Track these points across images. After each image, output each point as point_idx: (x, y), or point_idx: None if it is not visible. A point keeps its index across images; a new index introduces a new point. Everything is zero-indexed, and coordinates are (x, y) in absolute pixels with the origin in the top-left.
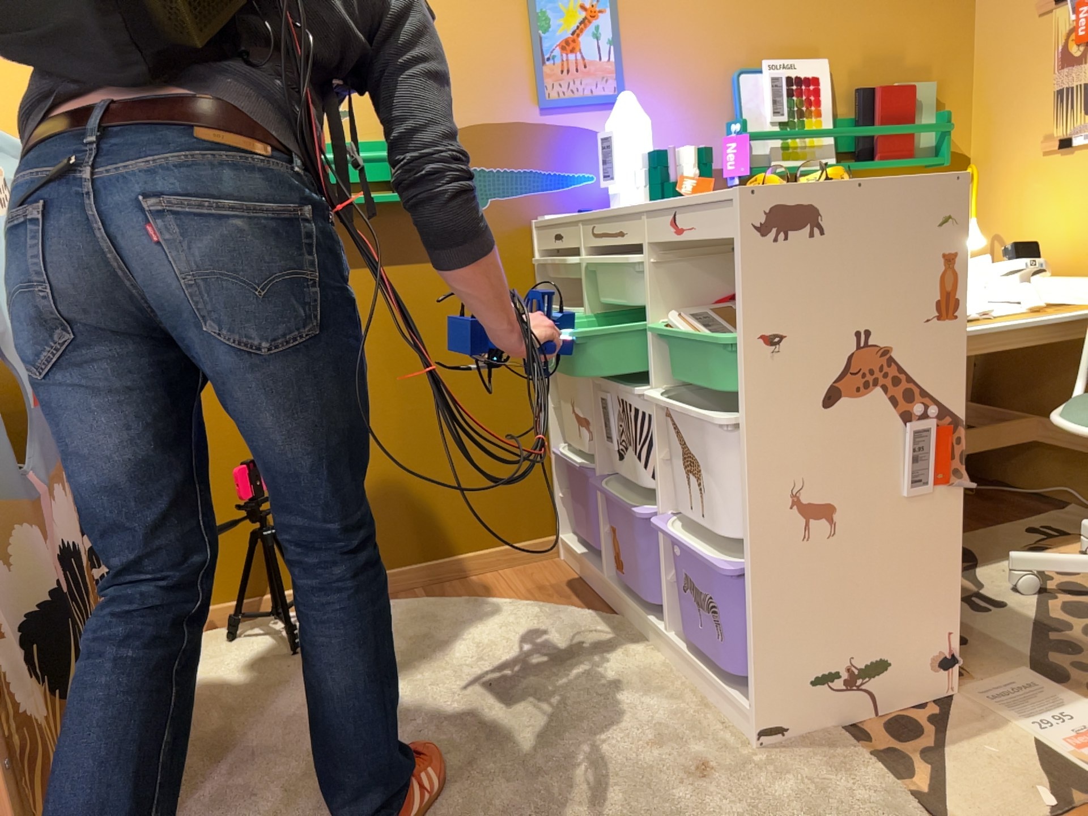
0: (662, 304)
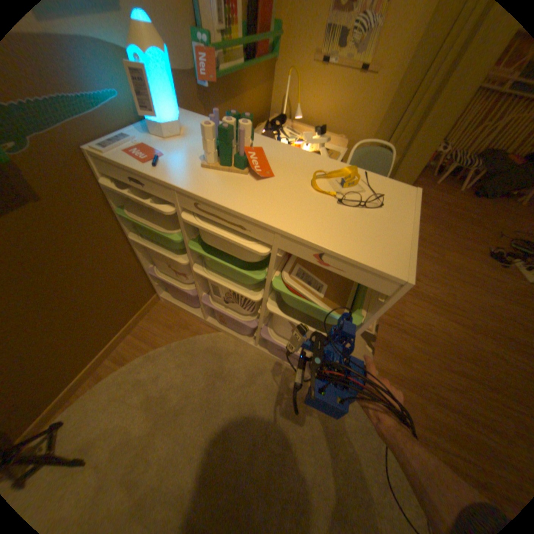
0: (276, 265)
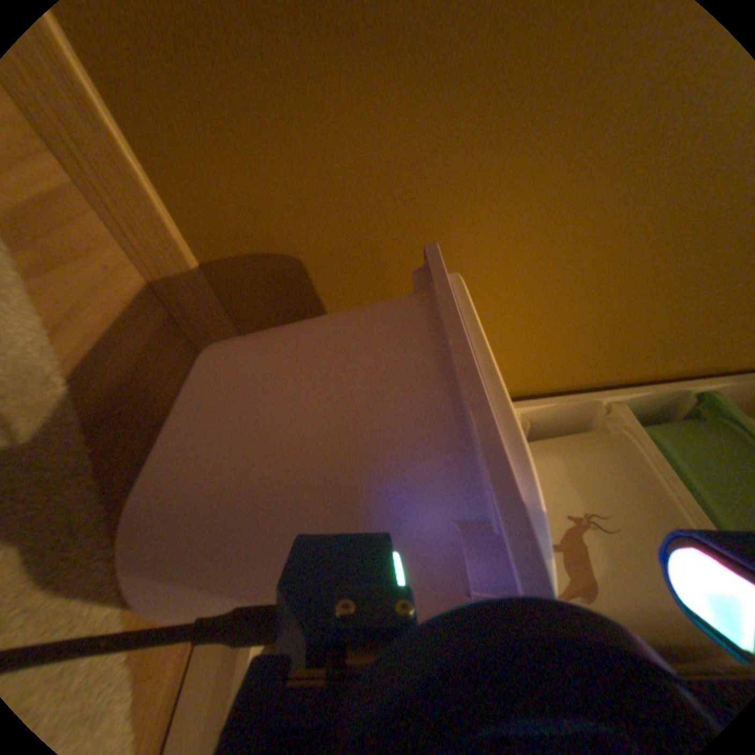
0: None
